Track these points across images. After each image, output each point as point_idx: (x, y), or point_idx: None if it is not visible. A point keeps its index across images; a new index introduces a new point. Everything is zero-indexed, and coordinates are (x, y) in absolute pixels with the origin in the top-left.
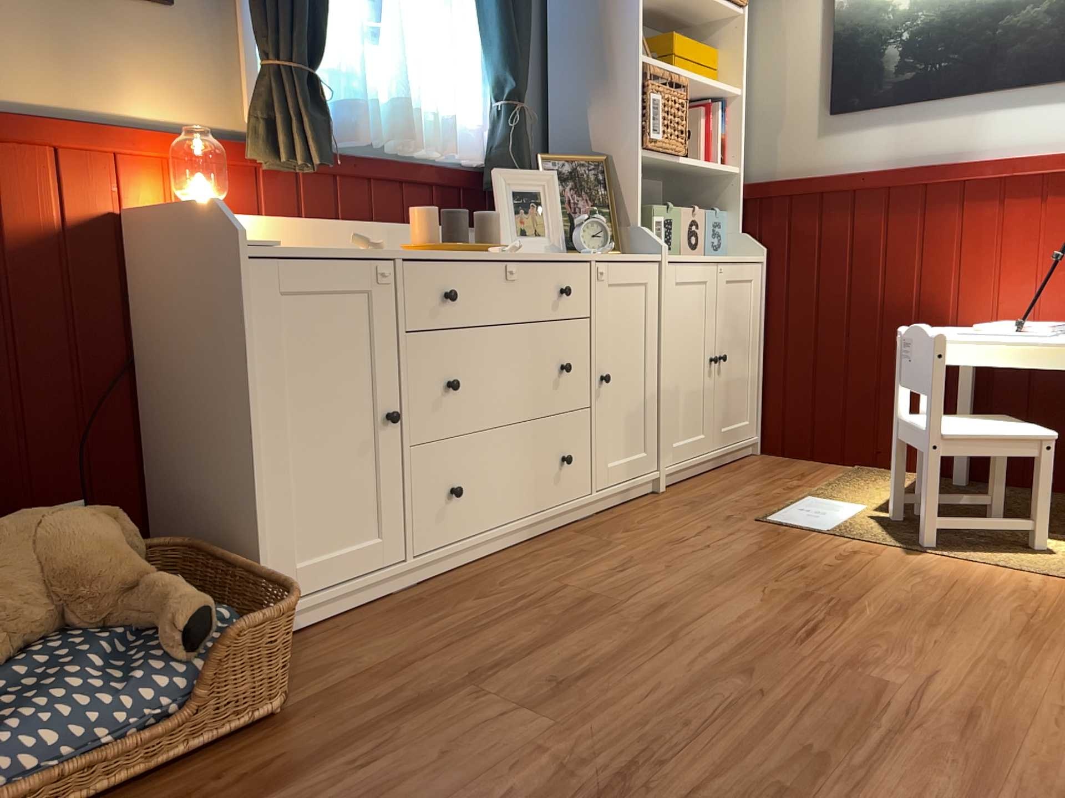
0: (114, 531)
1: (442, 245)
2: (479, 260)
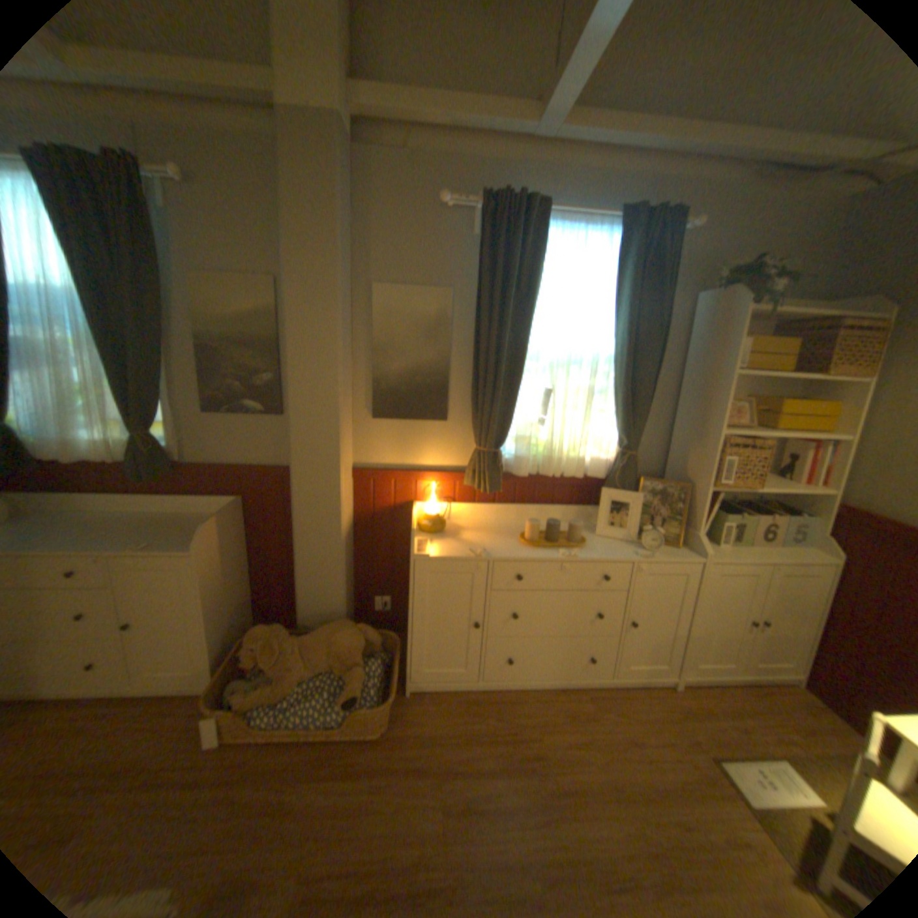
0: (356, 643)
1: (532, 545)
2: (544, 561)
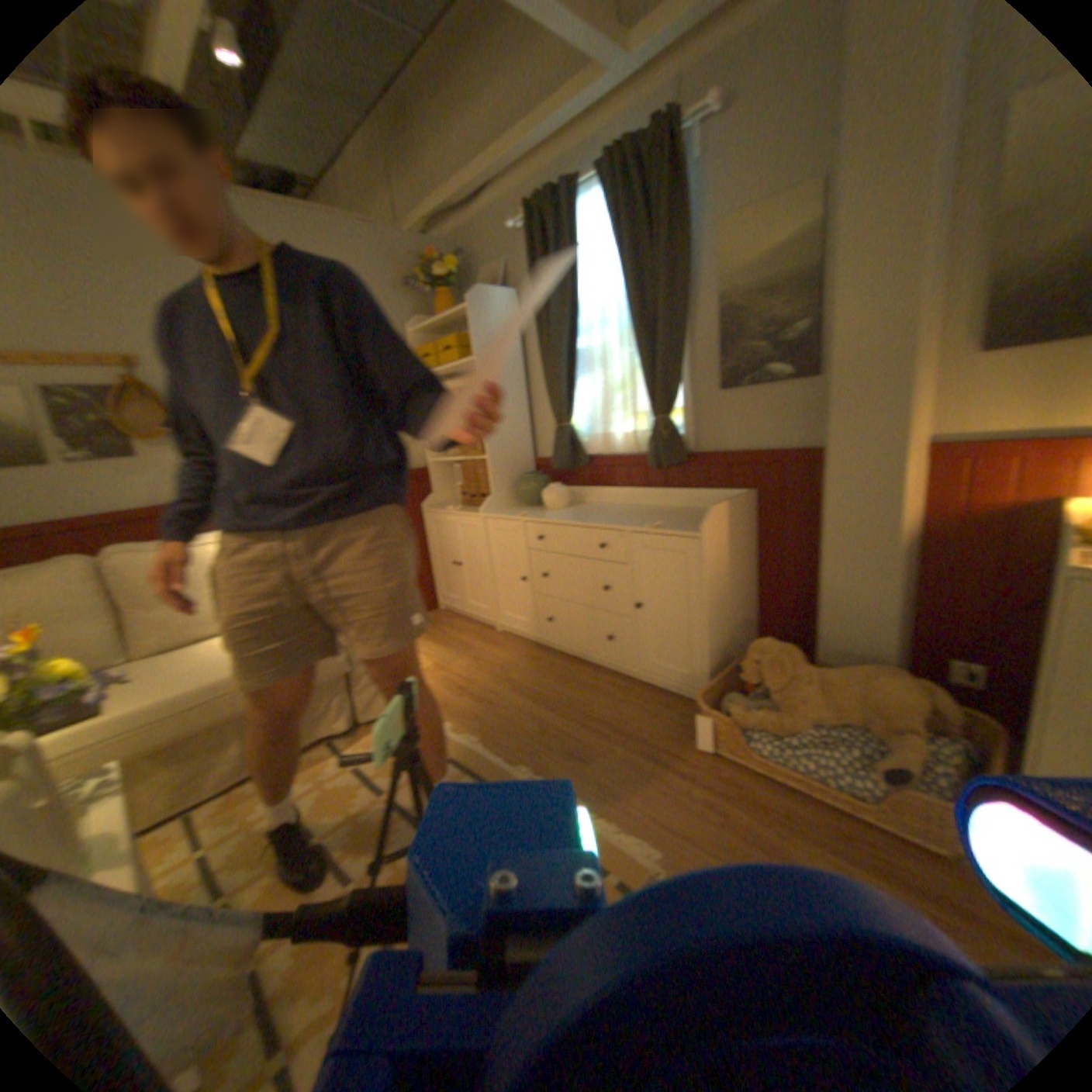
0: (918, 702)
1: None
2: None
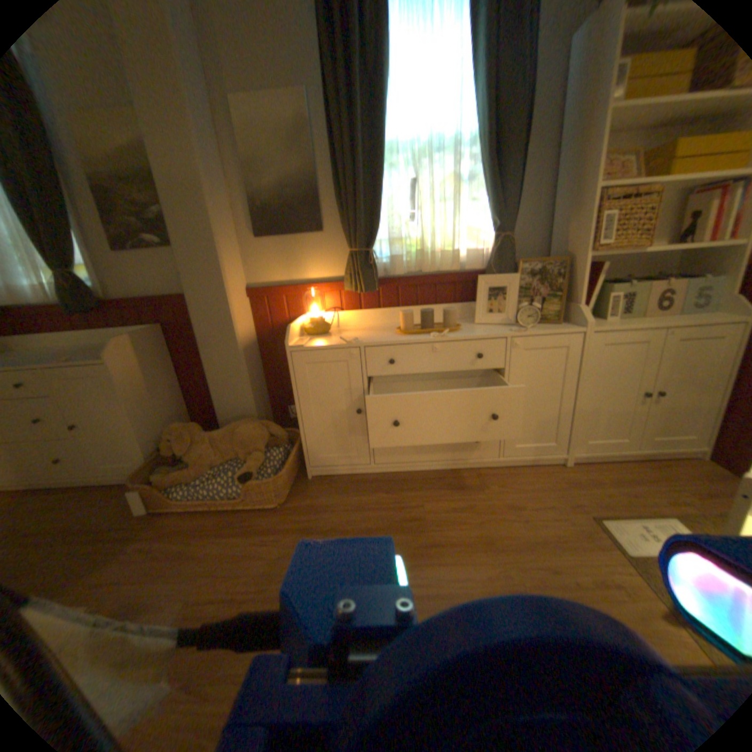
0: (259, 433)
1: (406, 332)
2: (415, 343)
